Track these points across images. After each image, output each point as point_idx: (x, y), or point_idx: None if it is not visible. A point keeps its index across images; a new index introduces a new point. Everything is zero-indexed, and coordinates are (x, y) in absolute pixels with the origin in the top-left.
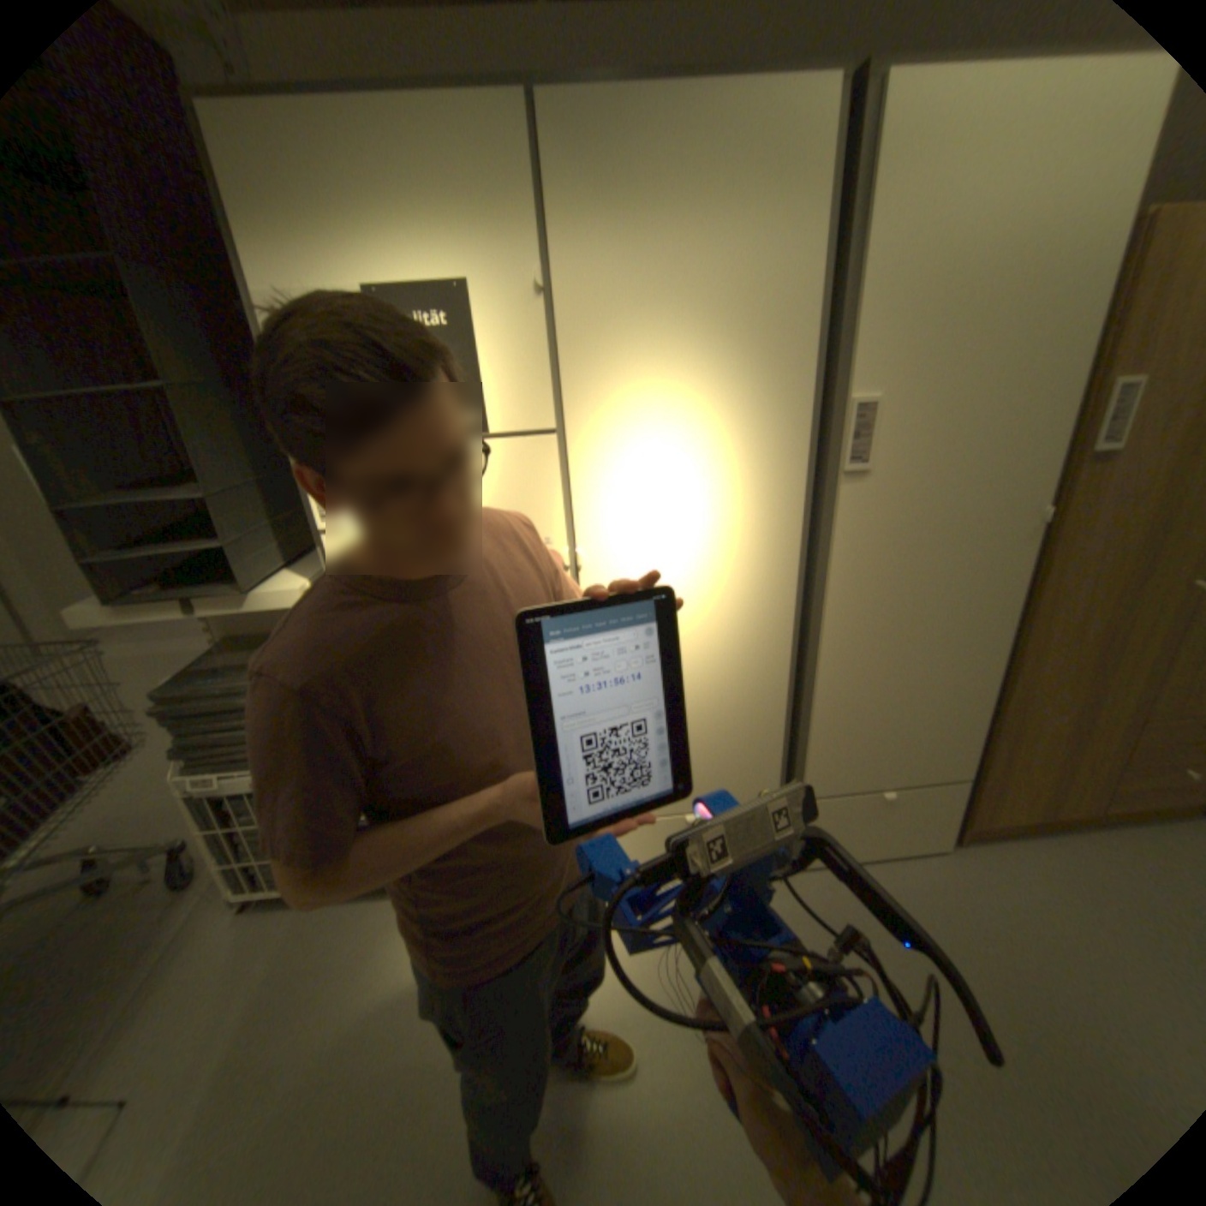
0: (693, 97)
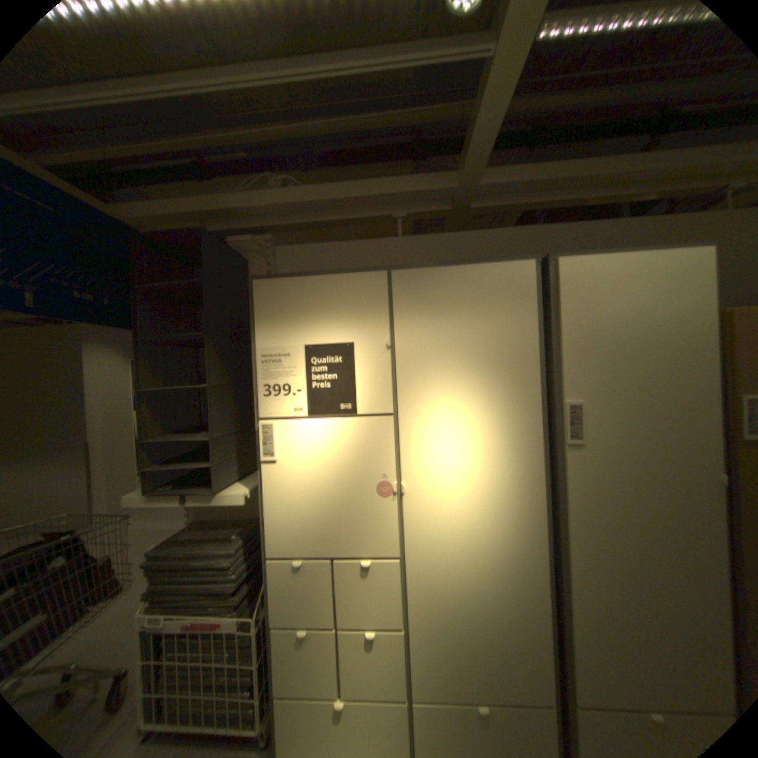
0: (464, 270)
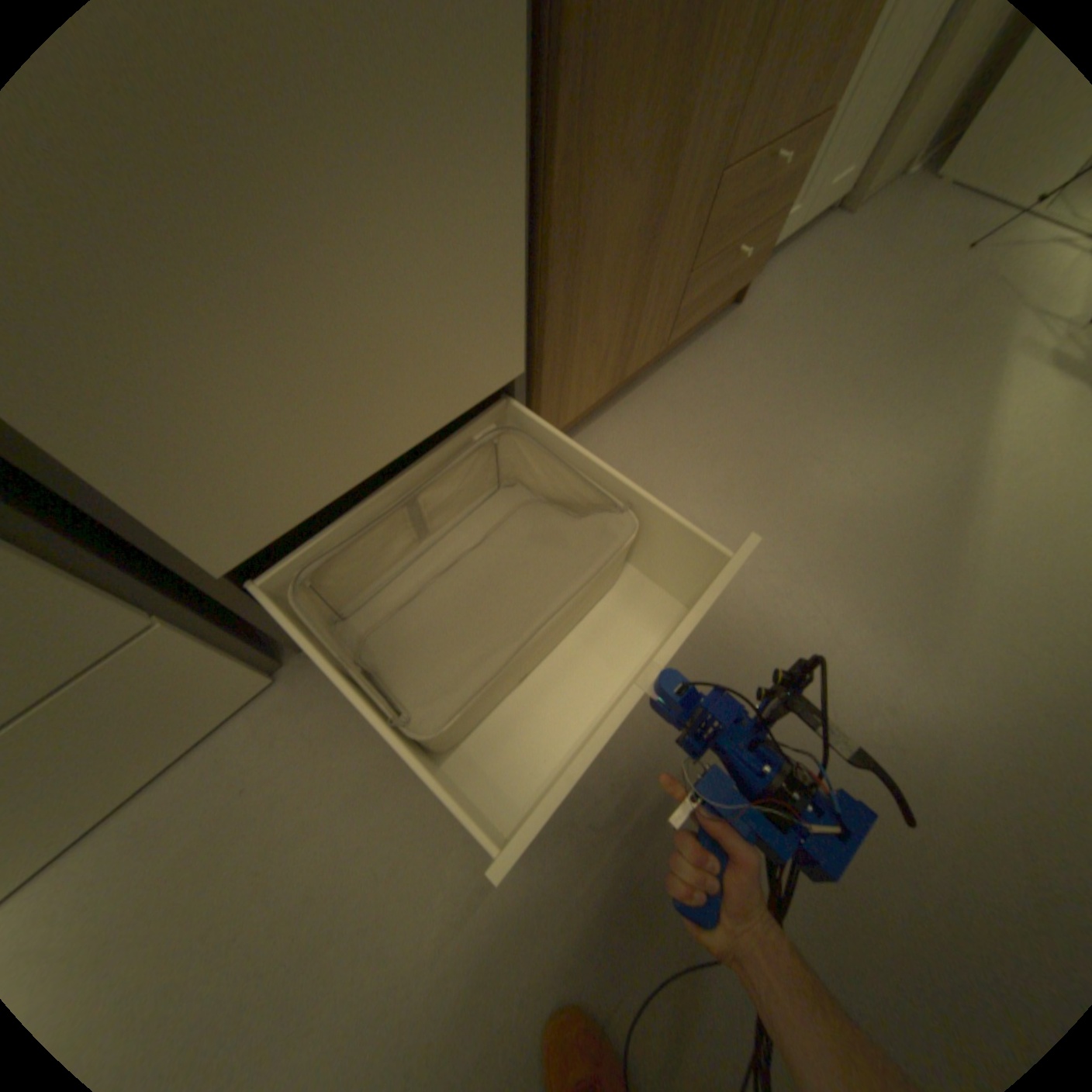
0: None
